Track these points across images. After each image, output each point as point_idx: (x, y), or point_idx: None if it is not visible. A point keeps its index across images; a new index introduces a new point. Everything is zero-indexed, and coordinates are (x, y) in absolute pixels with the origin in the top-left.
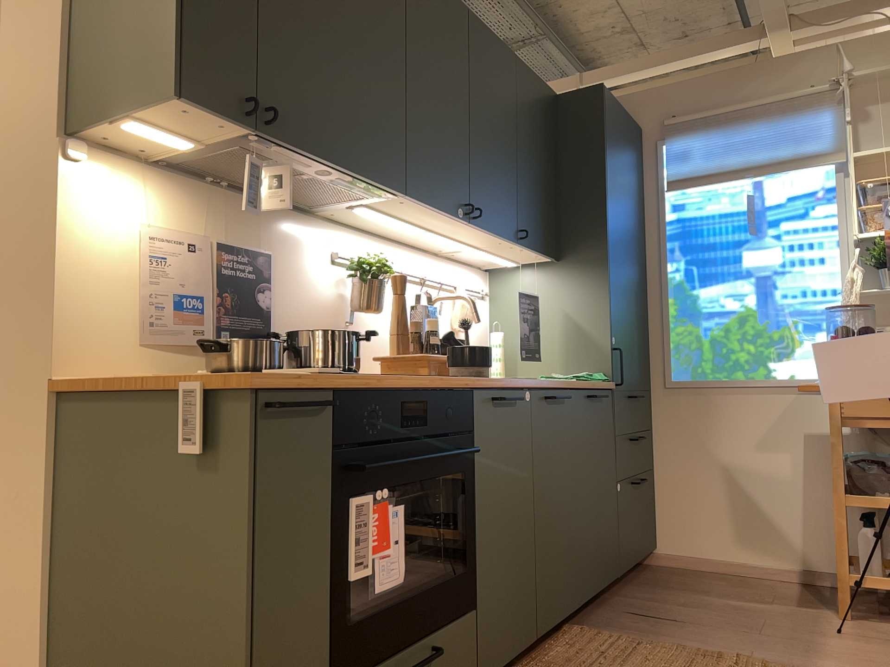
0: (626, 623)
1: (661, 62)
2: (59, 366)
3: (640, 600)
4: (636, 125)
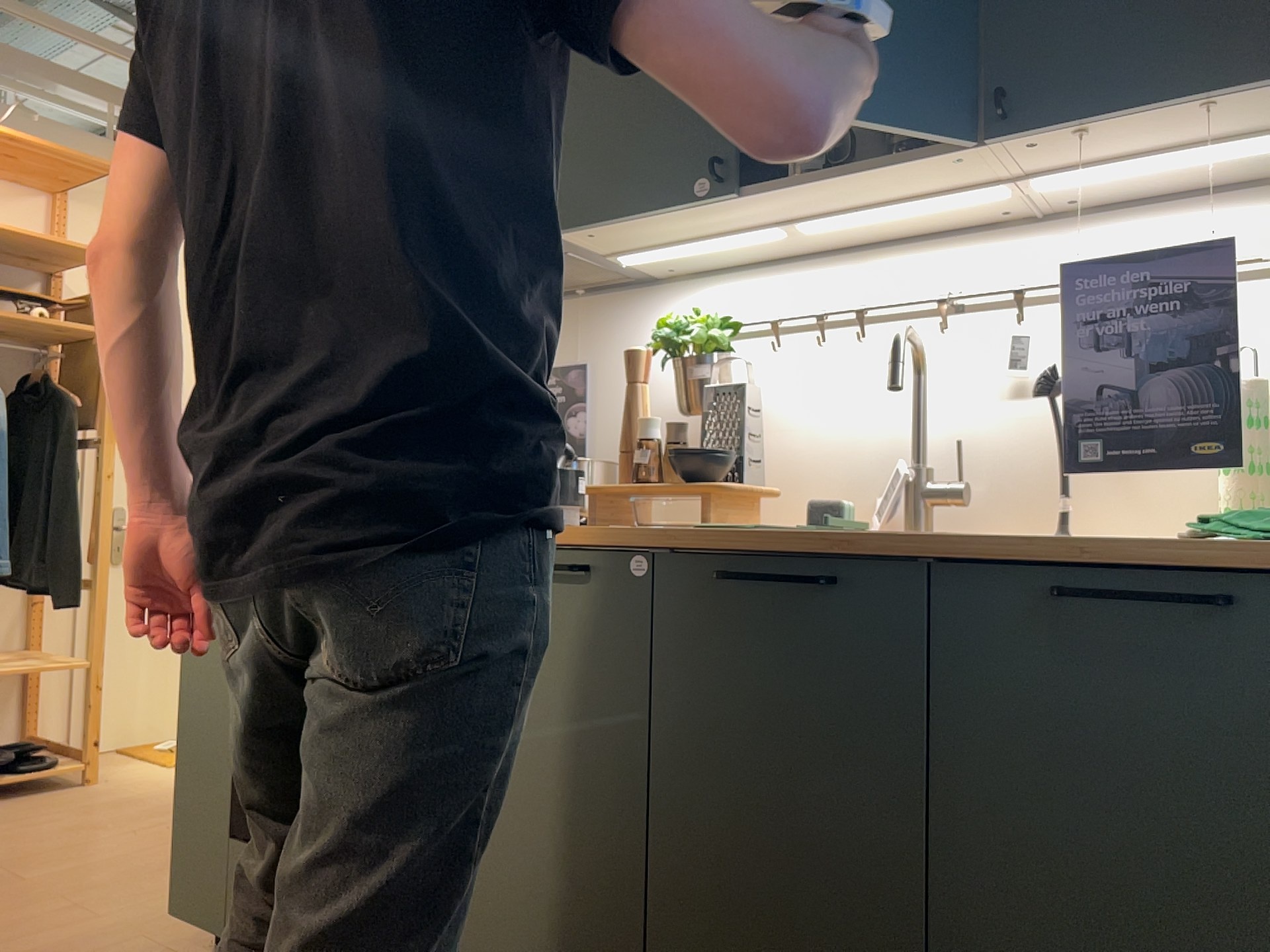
0: None
1: None
2: None
3: None
4: None
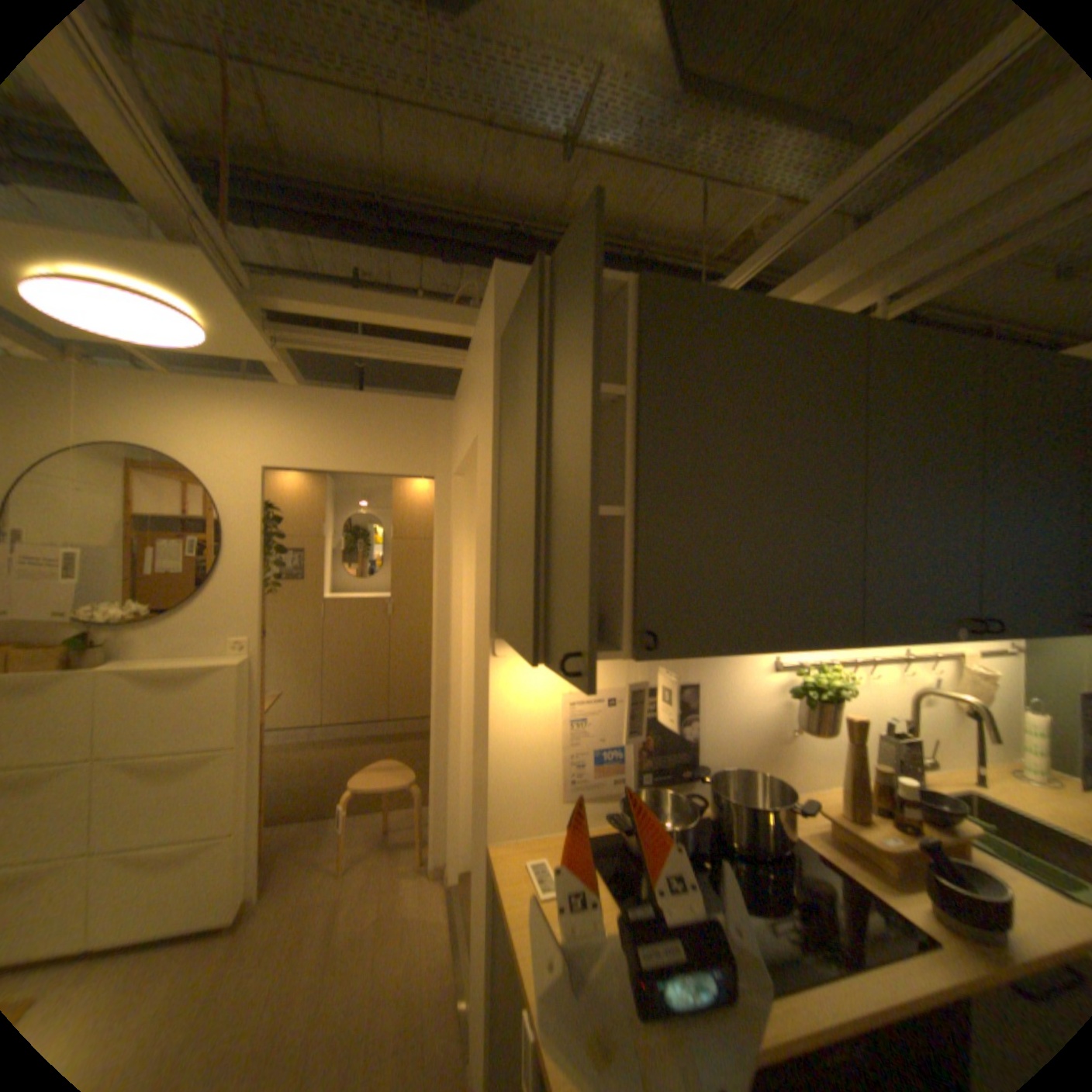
0: None
1: None
2: (494, 835)
3: None
4: None
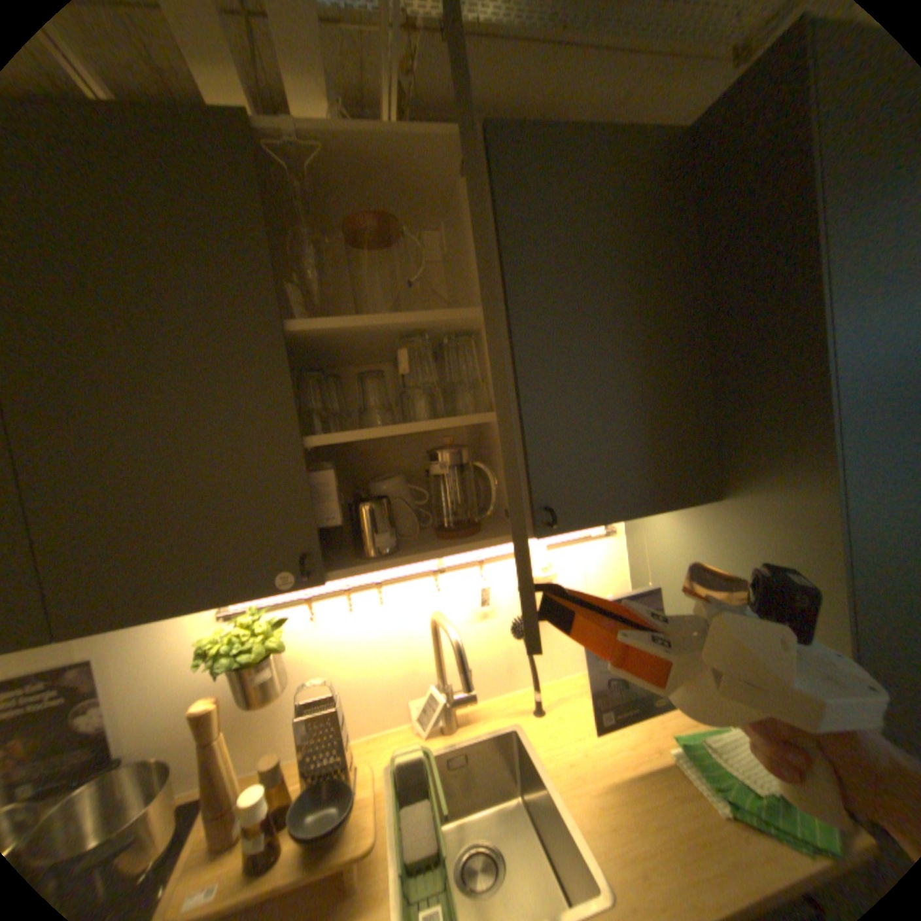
0: None
1: None
2: None
3: None
4: None
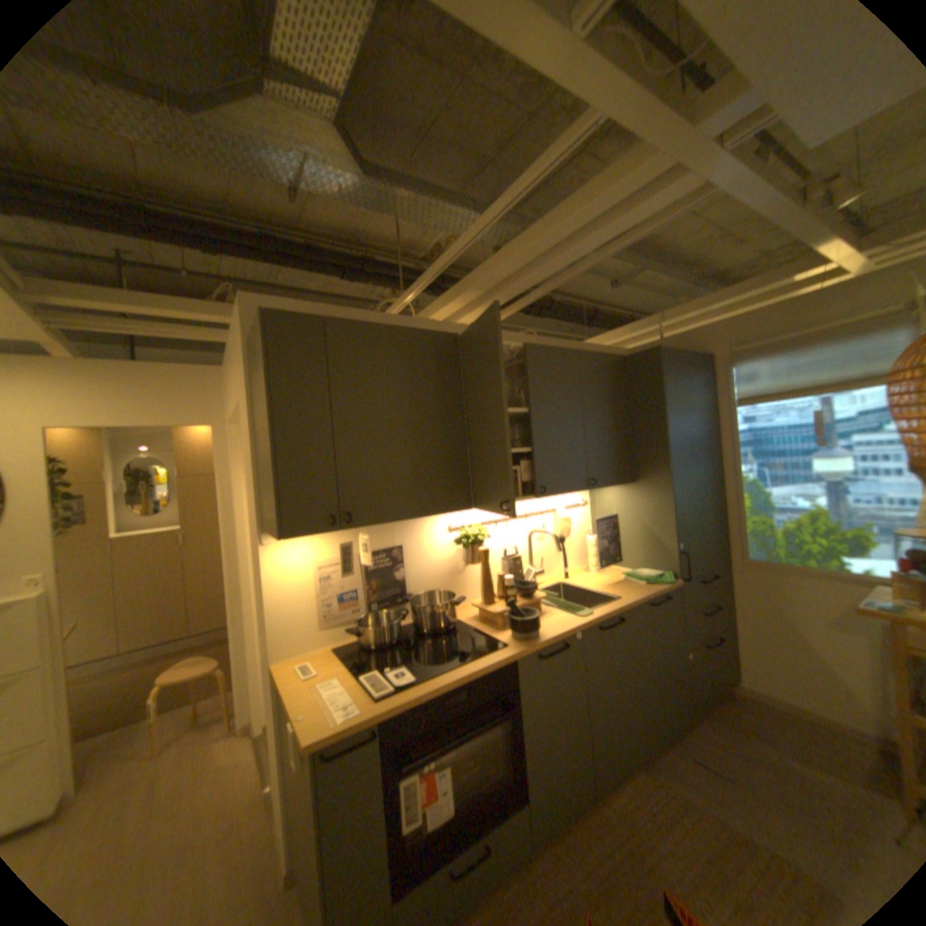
0: (688, 777)
1: (729, 294)
2: (272, 659)
3: (710, 745)
4: (709, 350)
